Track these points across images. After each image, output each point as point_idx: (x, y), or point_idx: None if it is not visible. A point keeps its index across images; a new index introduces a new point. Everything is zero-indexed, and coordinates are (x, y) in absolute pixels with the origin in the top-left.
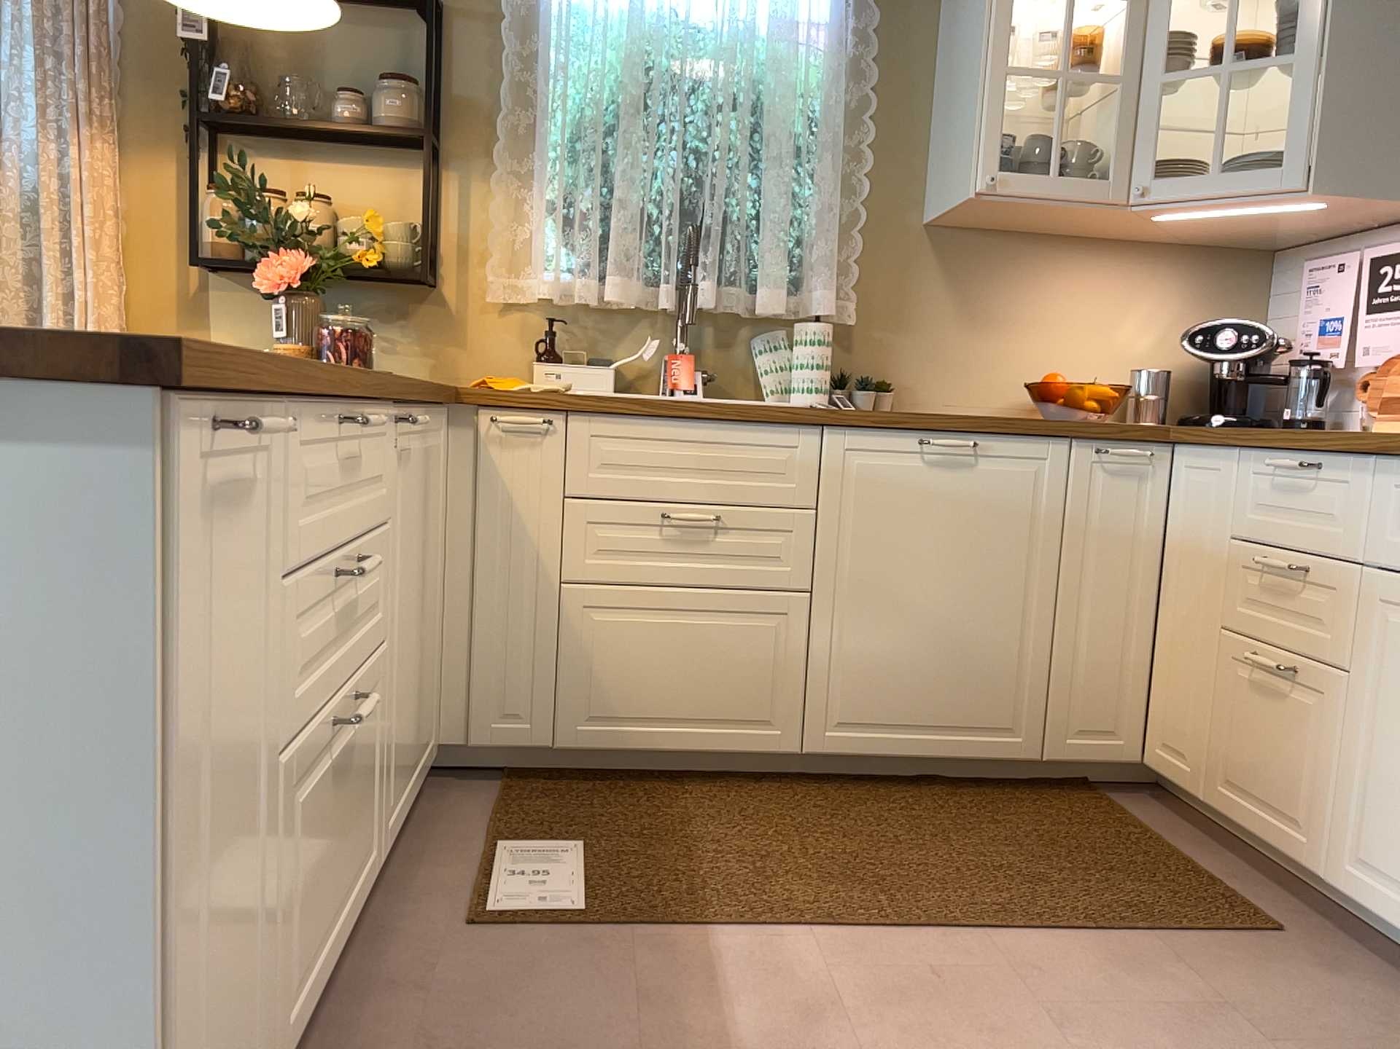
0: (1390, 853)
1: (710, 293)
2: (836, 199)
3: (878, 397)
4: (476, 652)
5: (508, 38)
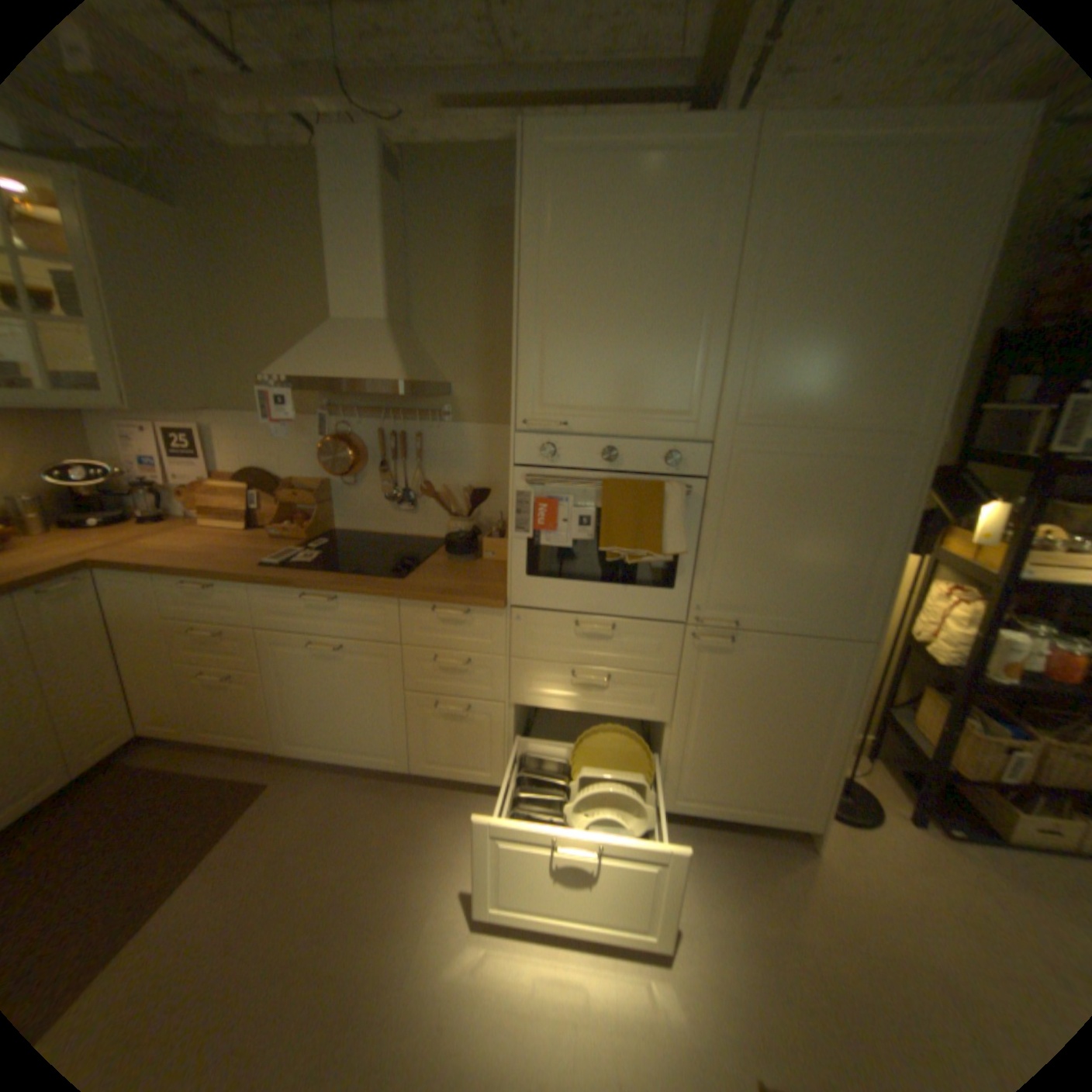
0: (302, 735)
1: None
2: None
3: None
4: None
5: None
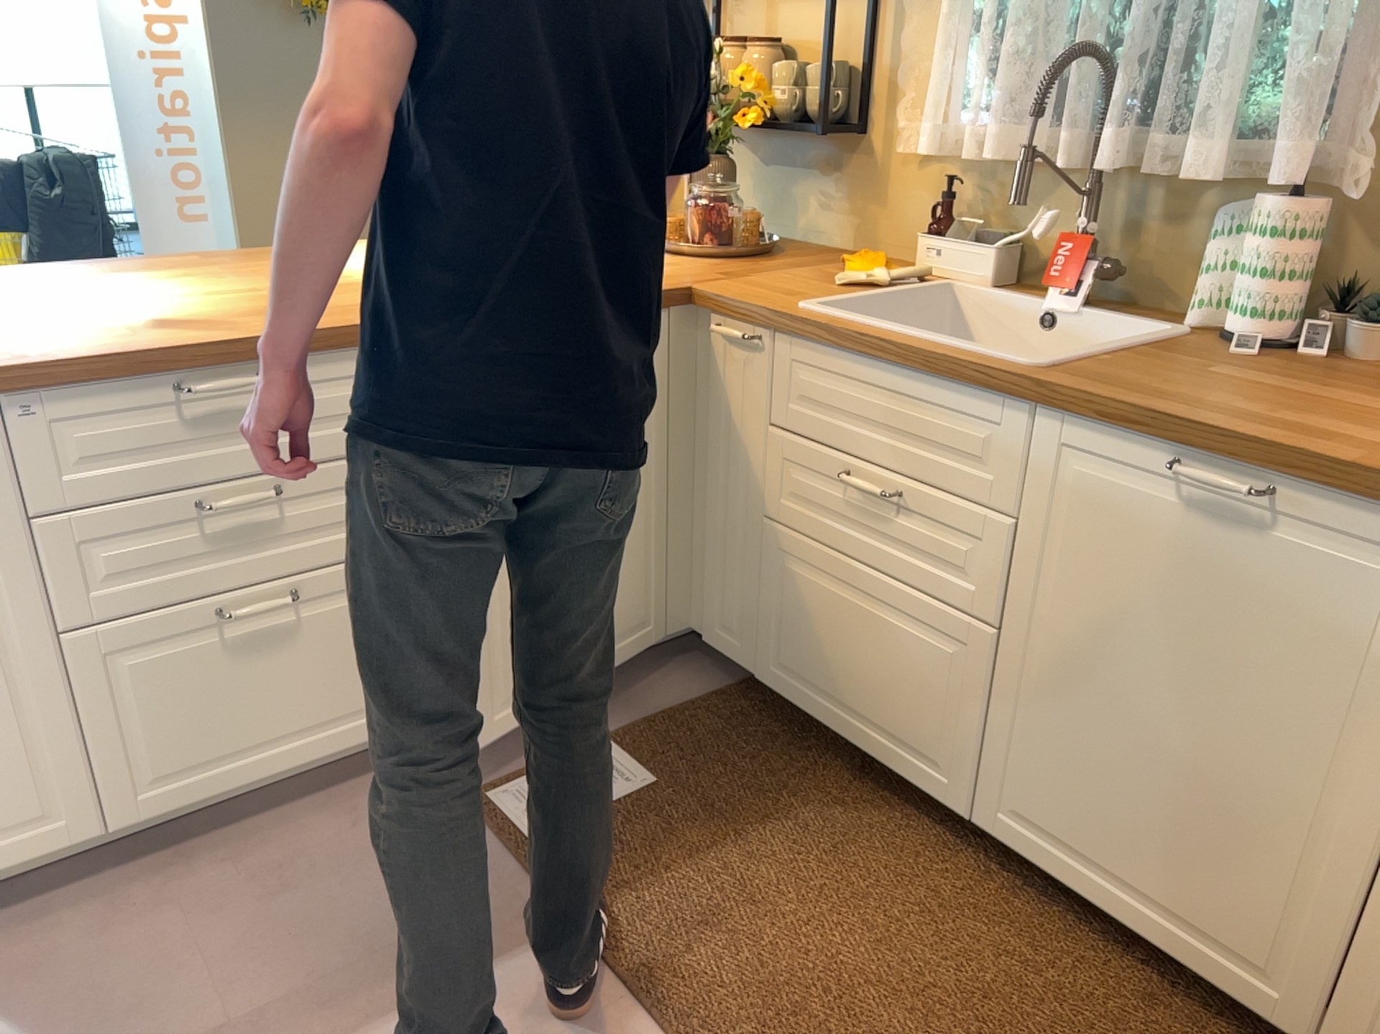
0: None
1: (1107, 153)
2: None
3: None
4: (707, 556)
5: None
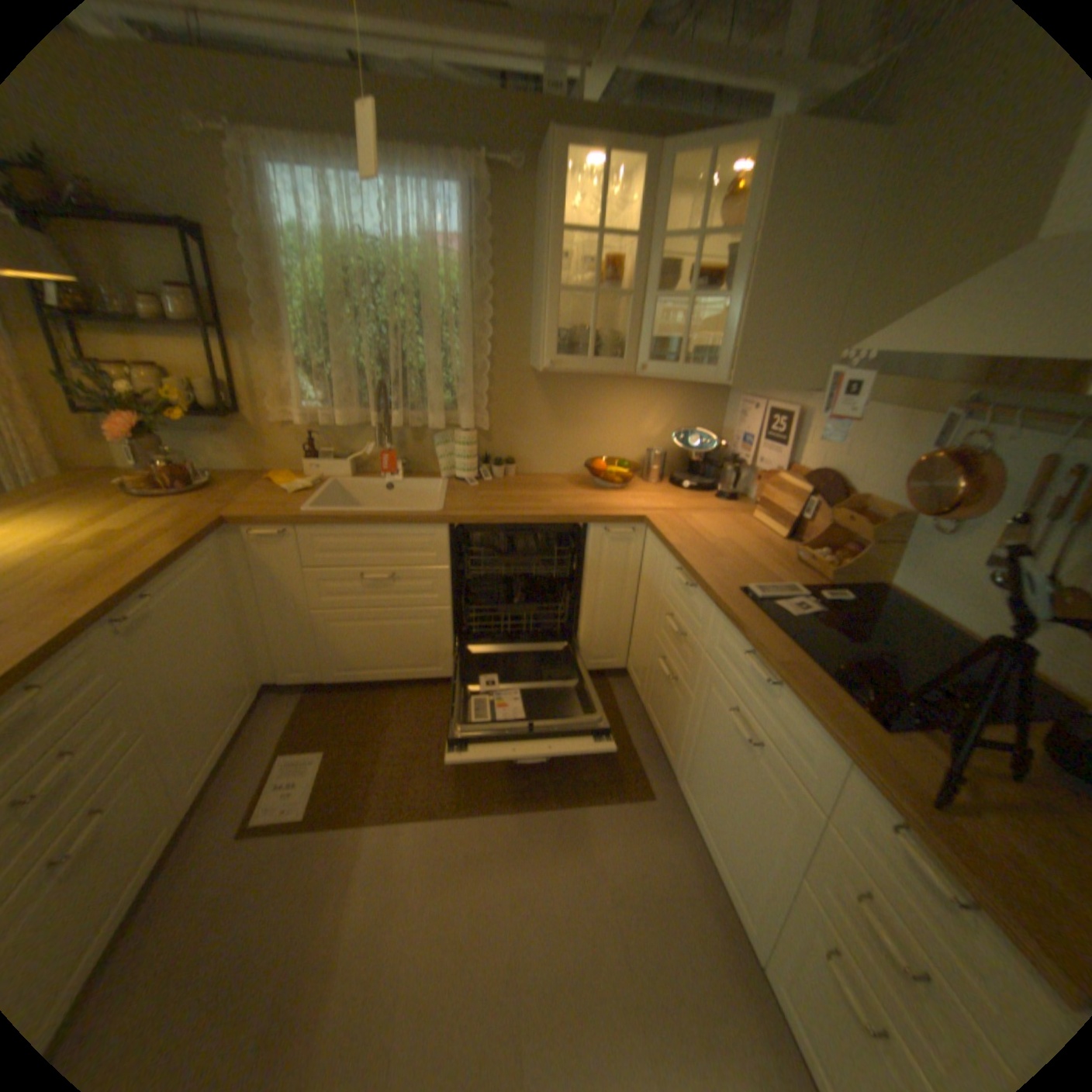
0: (697, 790)
1: (398, 421)
2: (474, 355)
3: (504, 471)
4: (271, 645)
5: (244, 252)
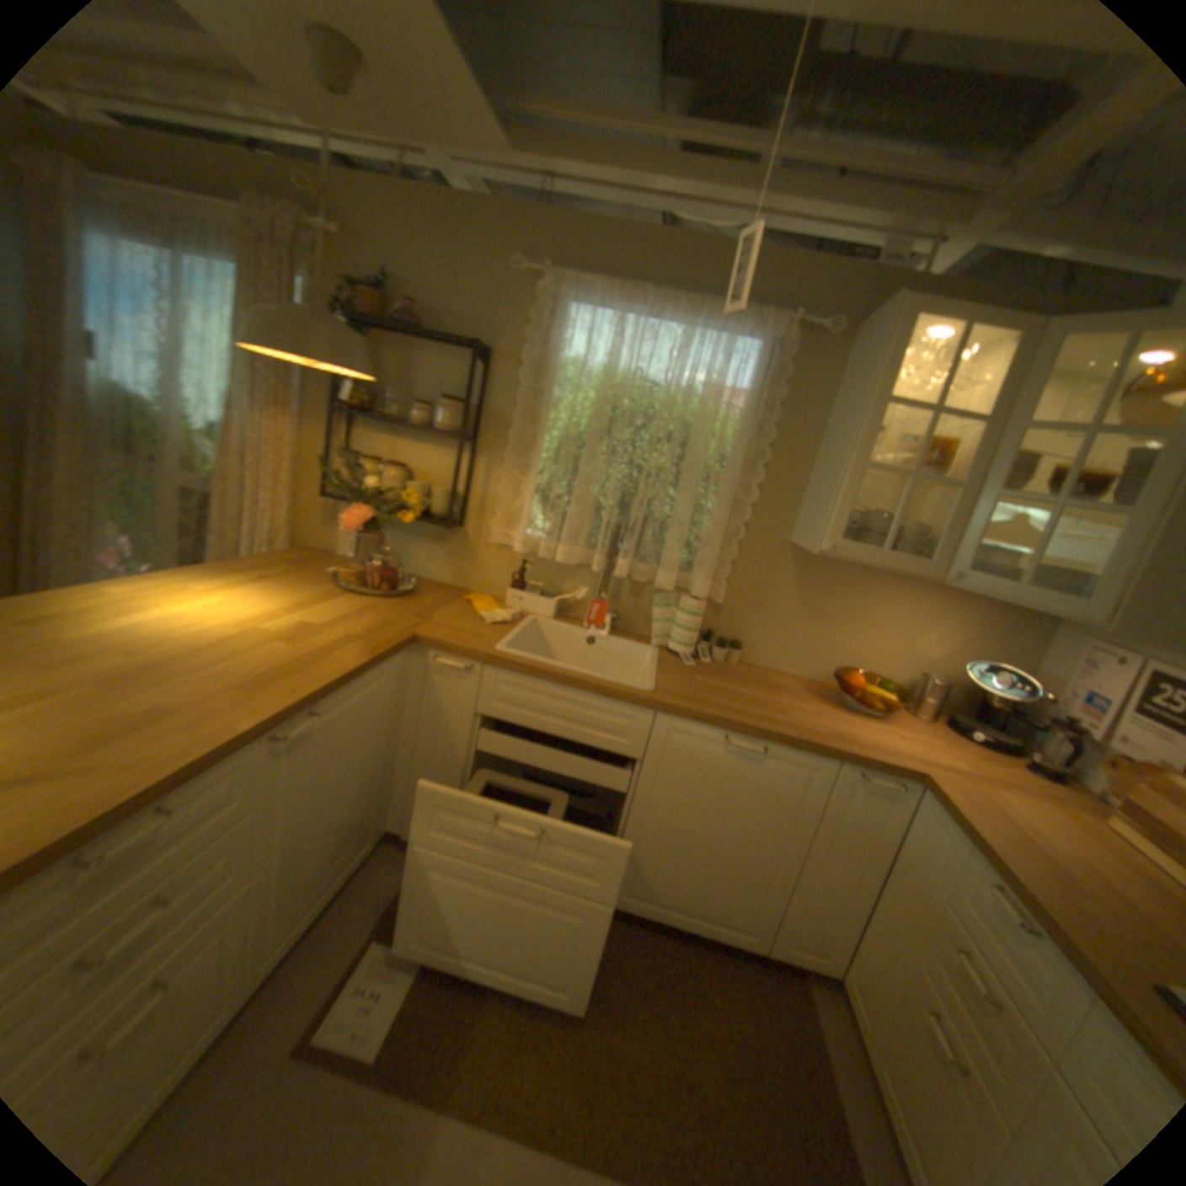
0: None
1: (622, 570)
2: (727, 516)
3: (727, 654)
4: (411, 791)
5: (523, 376)
